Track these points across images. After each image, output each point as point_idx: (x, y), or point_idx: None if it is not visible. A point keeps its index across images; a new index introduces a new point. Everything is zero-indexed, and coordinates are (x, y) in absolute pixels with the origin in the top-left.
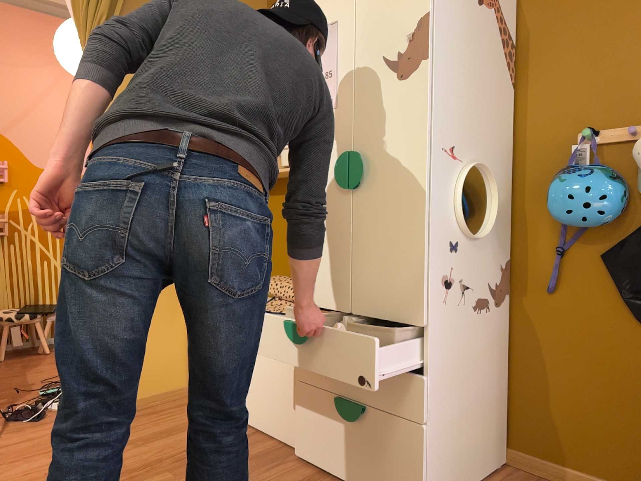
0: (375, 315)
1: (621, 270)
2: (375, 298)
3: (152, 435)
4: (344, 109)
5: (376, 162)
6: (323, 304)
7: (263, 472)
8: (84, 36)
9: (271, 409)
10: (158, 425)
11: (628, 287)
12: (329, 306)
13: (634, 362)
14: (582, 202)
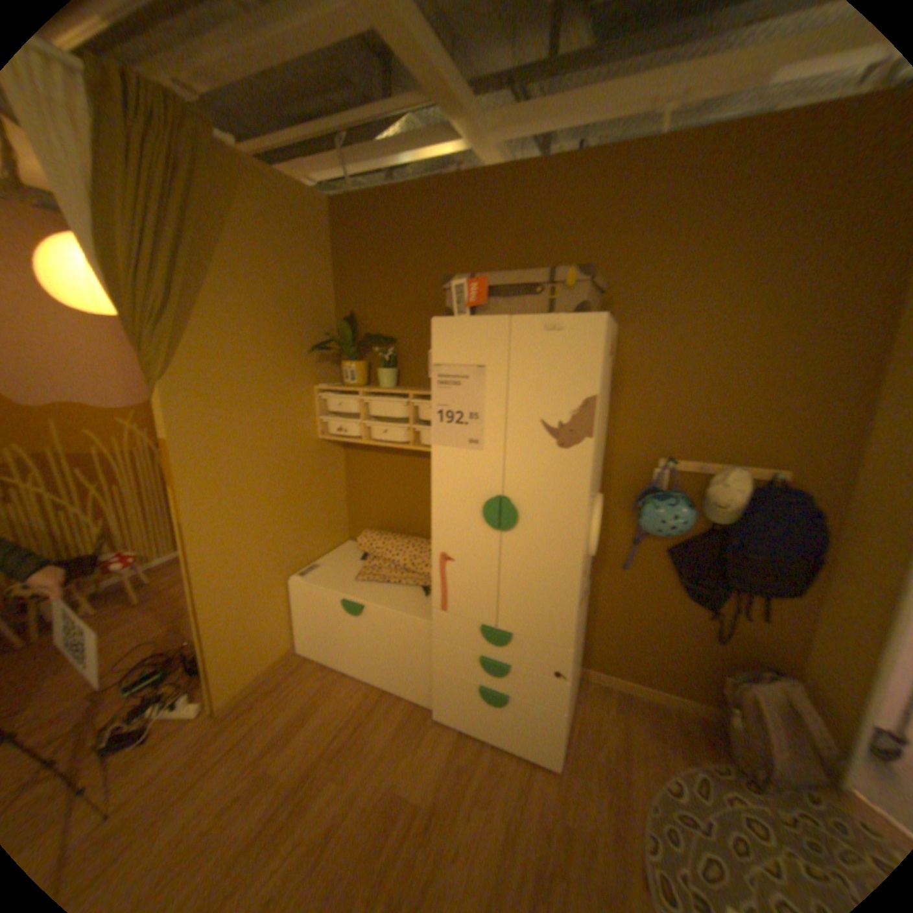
0: (522, 633)
1: (683, 564)
2: (523, 621)
3: (288, 726)
4: (493, 455)
5: (529, 513)
6: (464, 614)
7: (415, 748)
8: (126, 315)
9: (400, 677)
10: (287, 710)
11: (685, 575)
12: (471, 617)
13: (680, 620)
14: (670, 526)
